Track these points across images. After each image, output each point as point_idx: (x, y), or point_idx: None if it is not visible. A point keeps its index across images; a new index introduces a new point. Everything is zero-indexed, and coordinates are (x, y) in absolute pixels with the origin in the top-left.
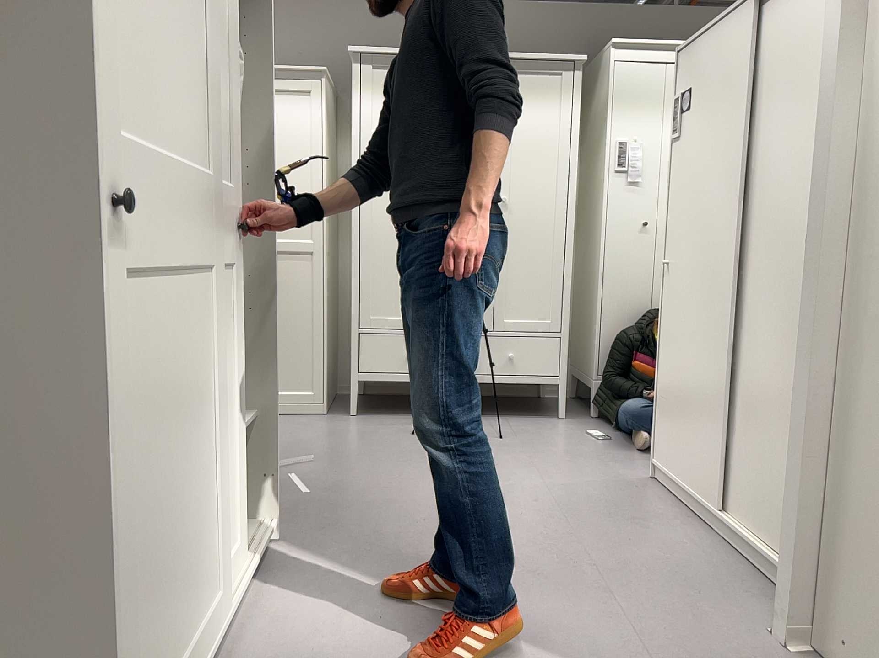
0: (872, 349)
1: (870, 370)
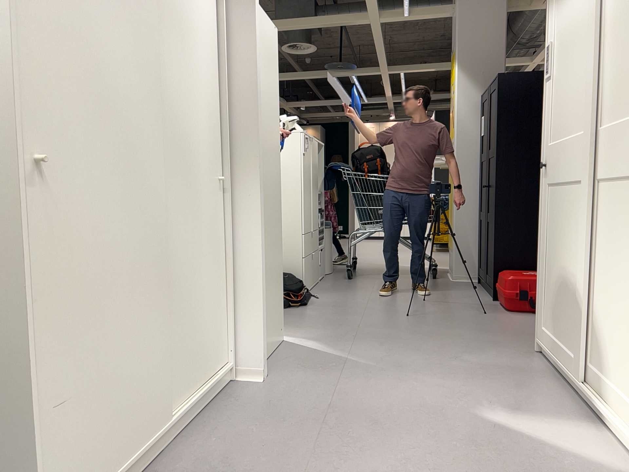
0: (261, 214)
1: (261, 222)
